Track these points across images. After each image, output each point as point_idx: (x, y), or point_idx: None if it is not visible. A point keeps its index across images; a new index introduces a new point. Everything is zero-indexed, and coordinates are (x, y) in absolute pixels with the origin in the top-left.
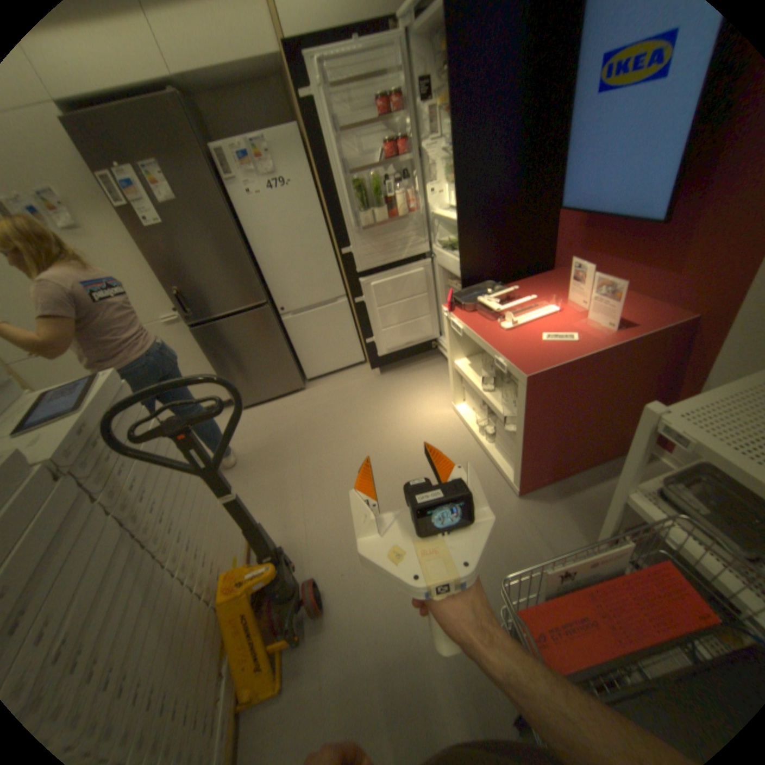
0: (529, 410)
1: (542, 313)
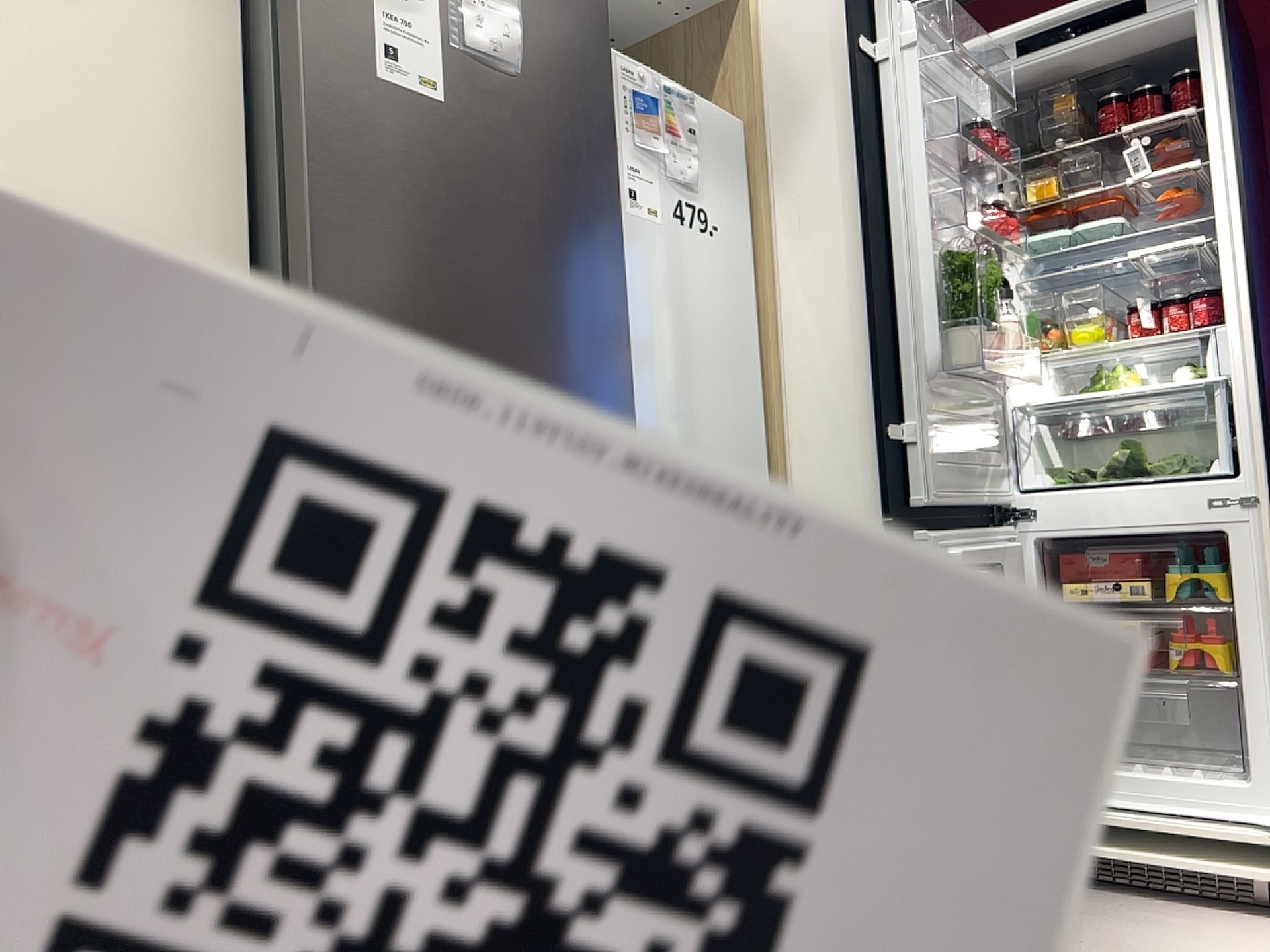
0: None
1: None
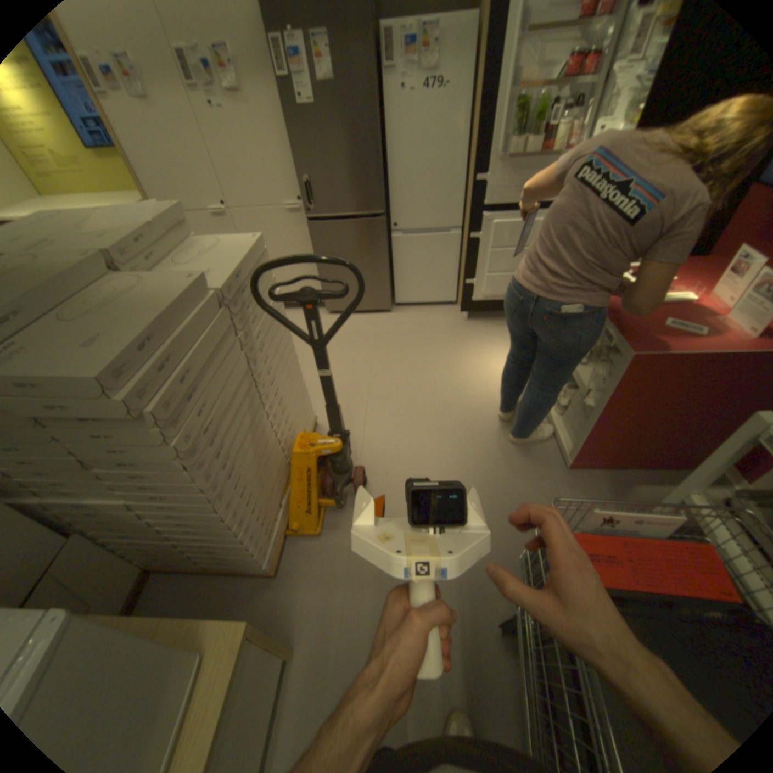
0: (619, 390)
1: (675, 298)
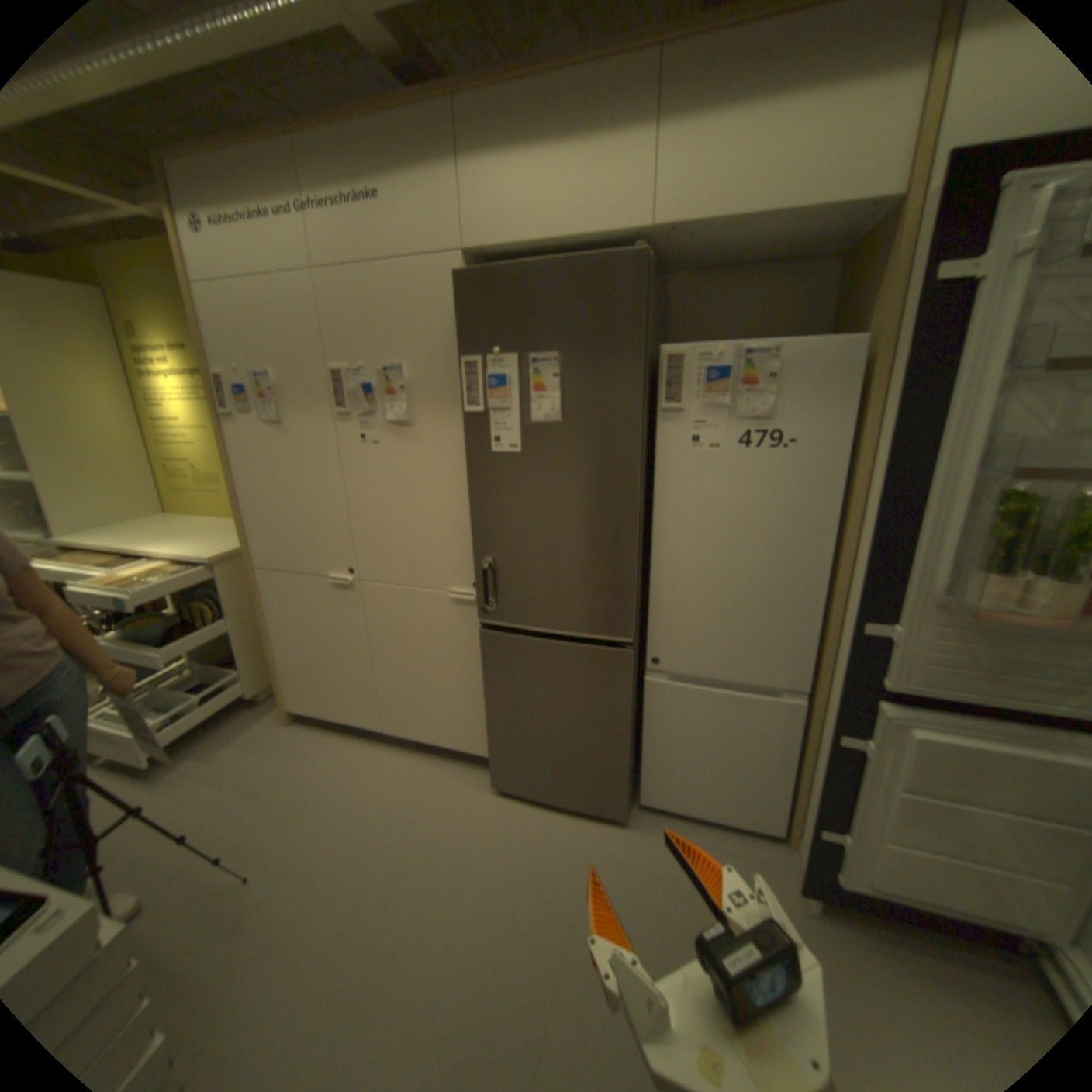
0: None
1: None
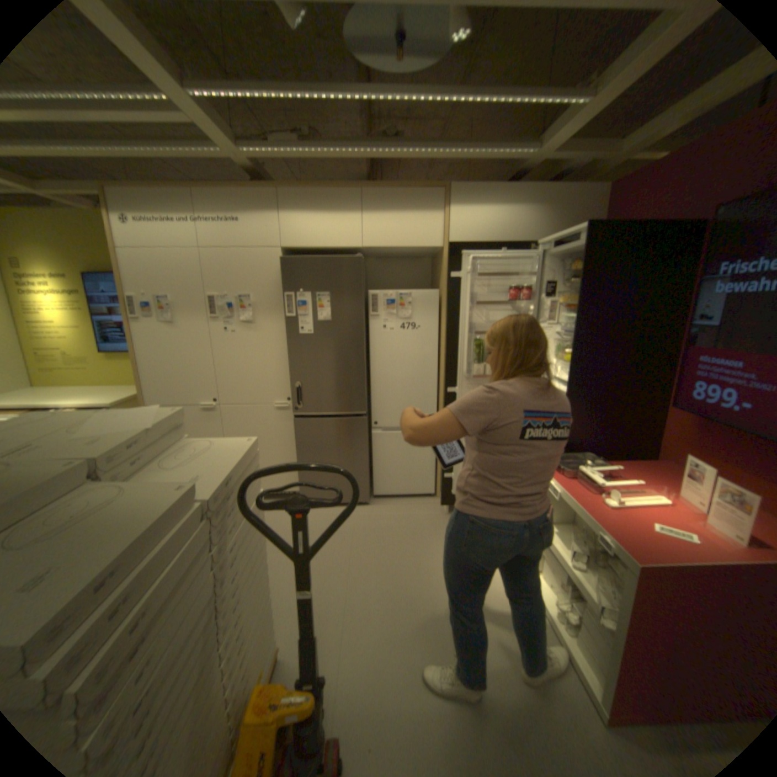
0: (635, 609)
1: (651, 502)
